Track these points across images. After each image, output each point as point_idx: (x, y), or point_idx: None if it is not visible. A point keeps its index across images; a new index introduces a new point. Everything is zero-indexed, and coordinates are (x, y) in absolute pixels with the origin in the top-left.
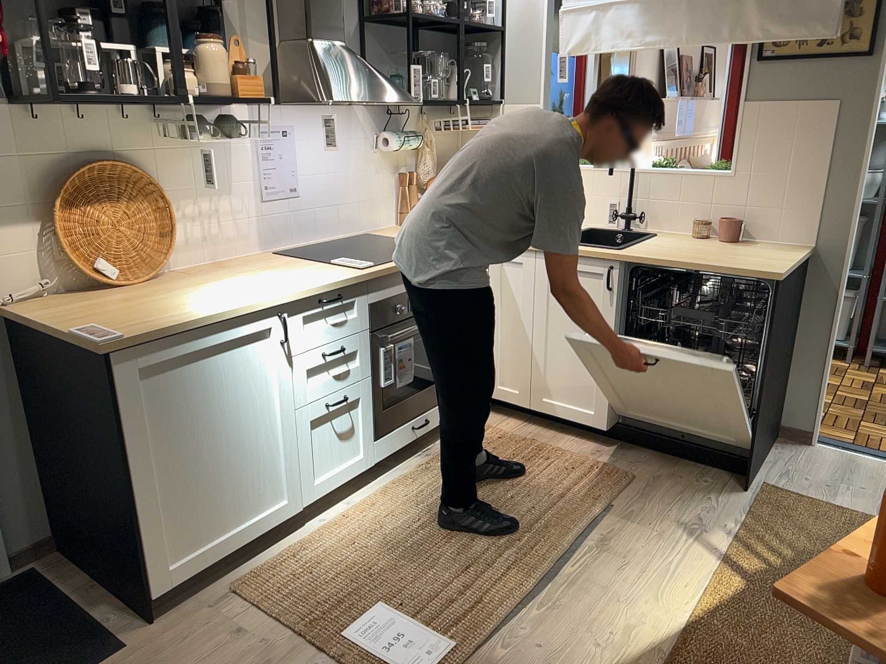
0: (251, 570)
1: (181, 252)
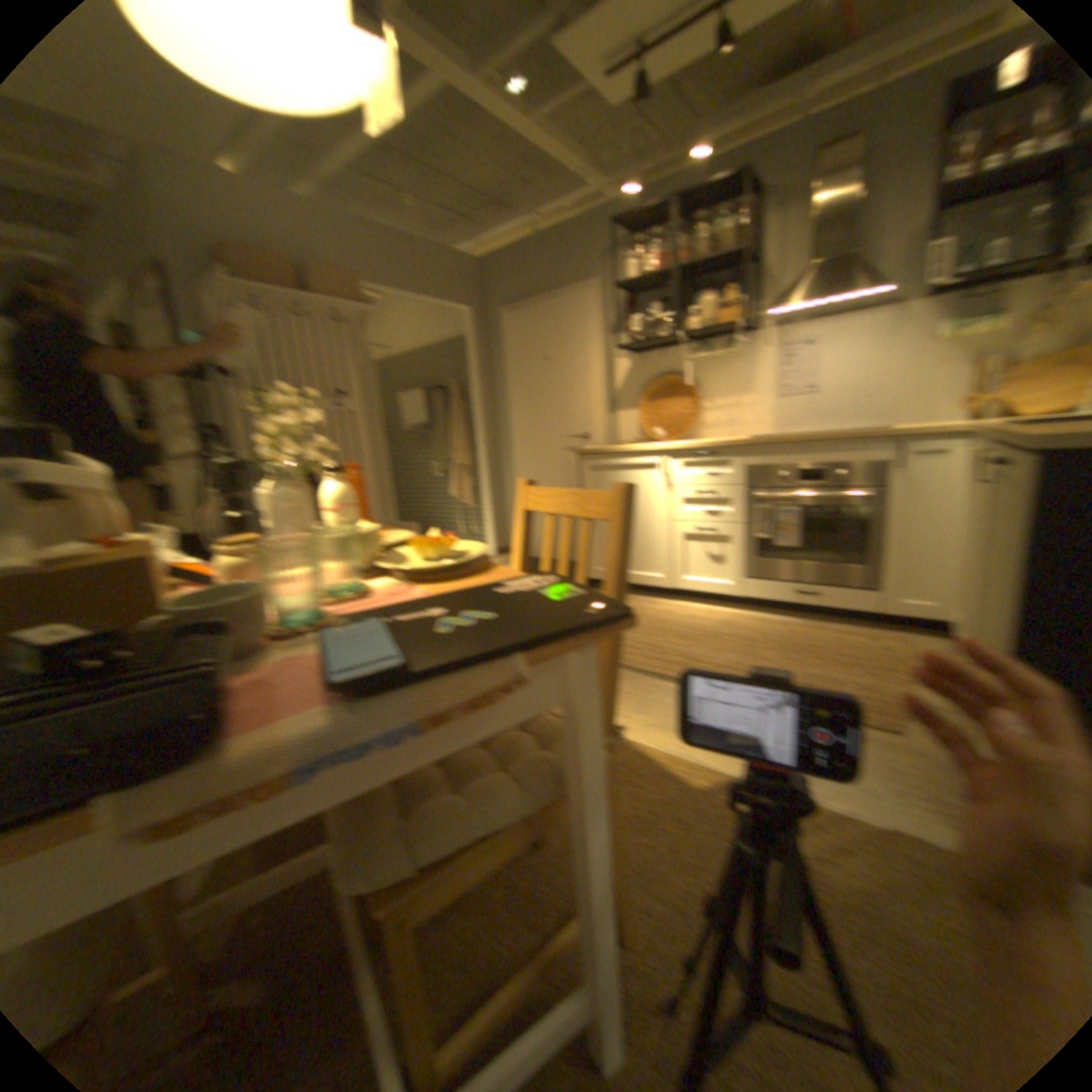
0: None
1: (706, 428)
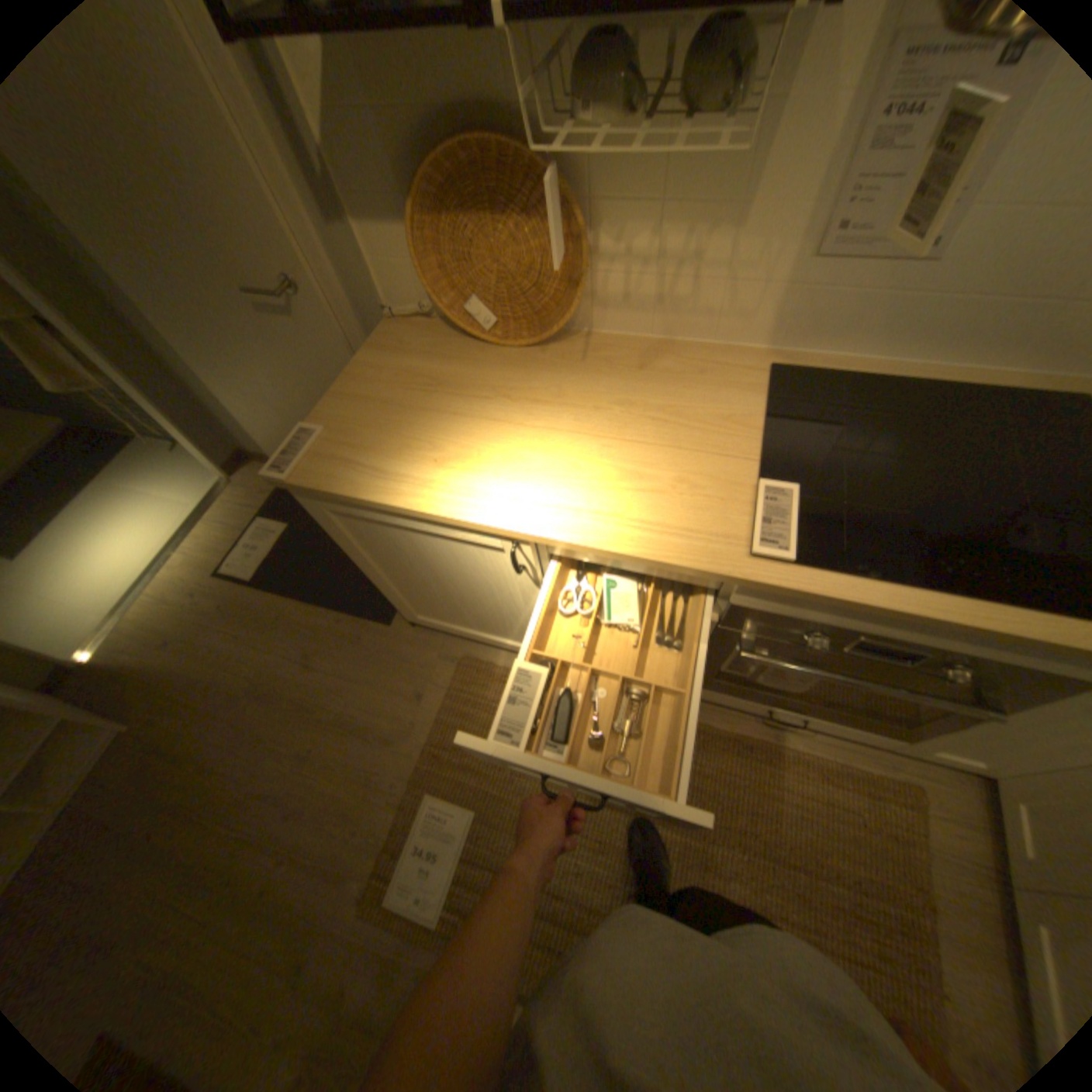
0: (486, 659)
1: (613, 305)
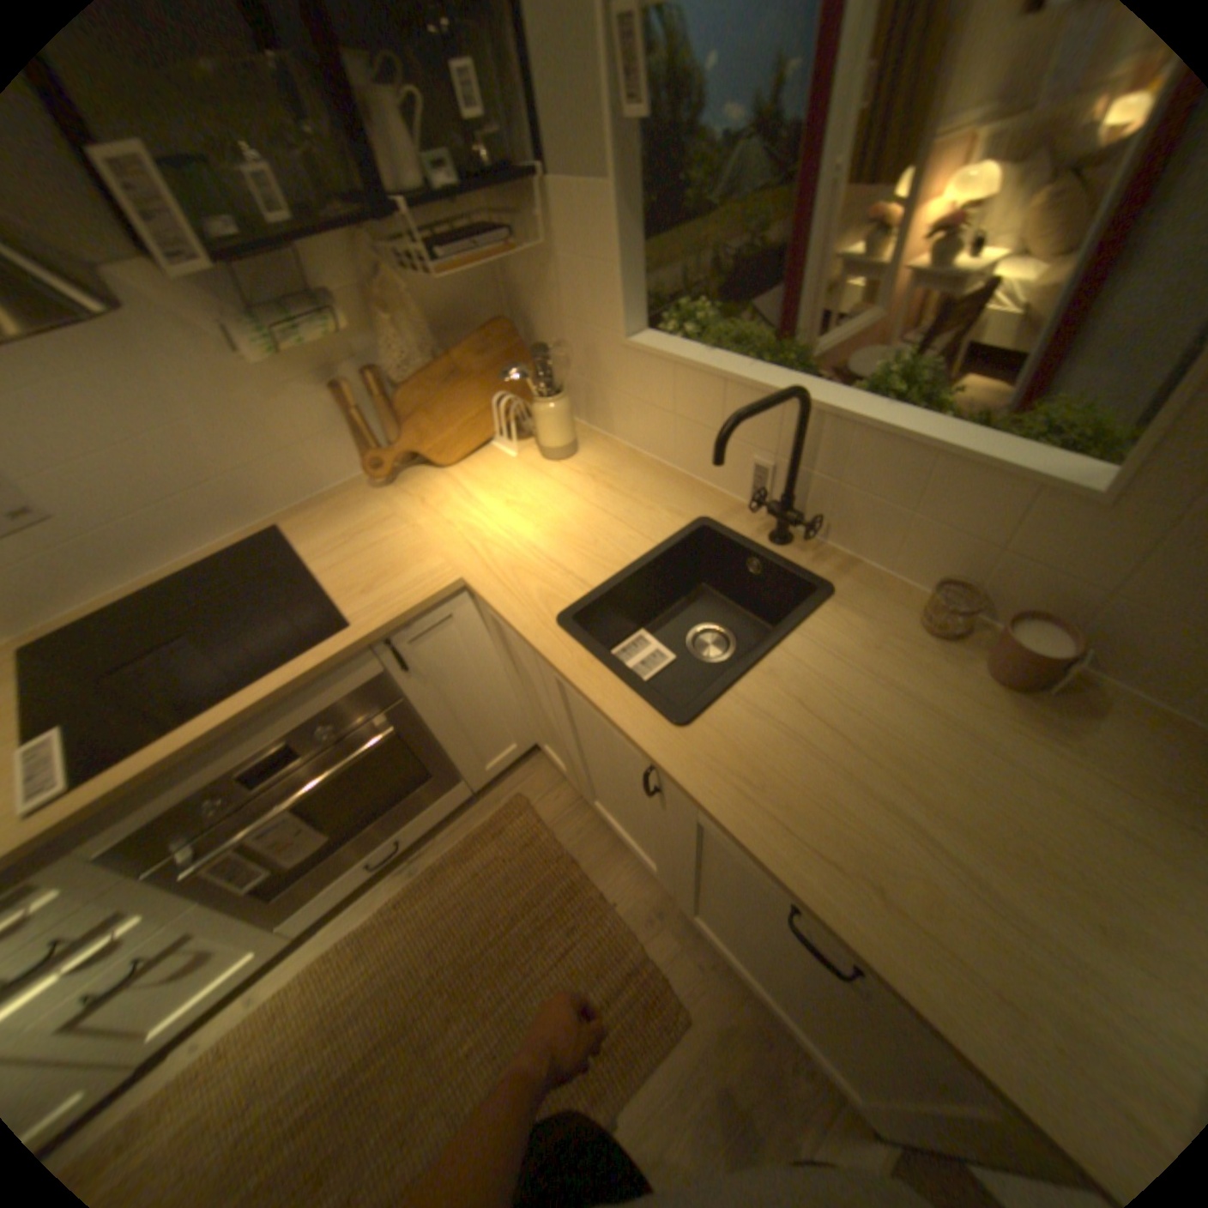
0: None
1: None
